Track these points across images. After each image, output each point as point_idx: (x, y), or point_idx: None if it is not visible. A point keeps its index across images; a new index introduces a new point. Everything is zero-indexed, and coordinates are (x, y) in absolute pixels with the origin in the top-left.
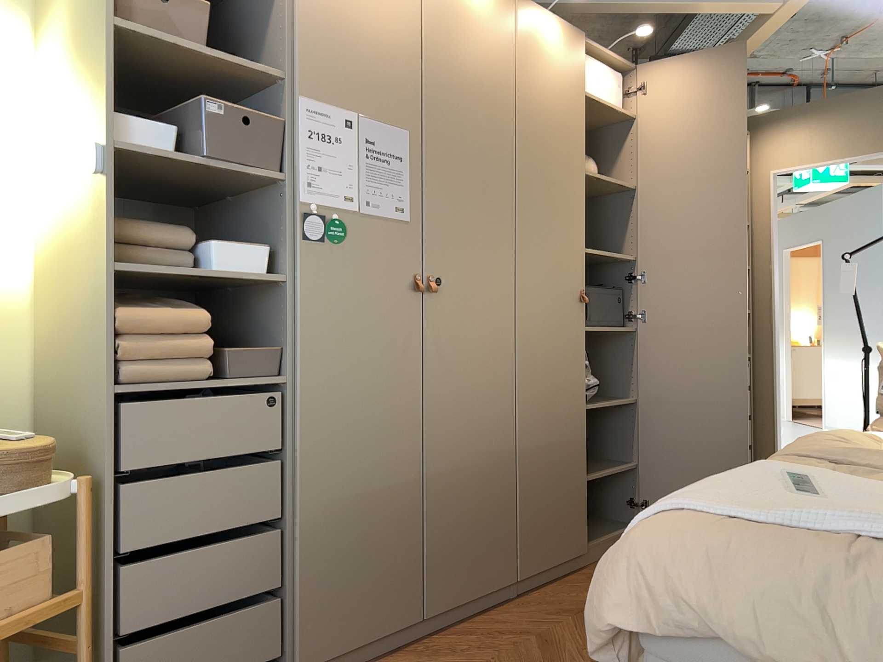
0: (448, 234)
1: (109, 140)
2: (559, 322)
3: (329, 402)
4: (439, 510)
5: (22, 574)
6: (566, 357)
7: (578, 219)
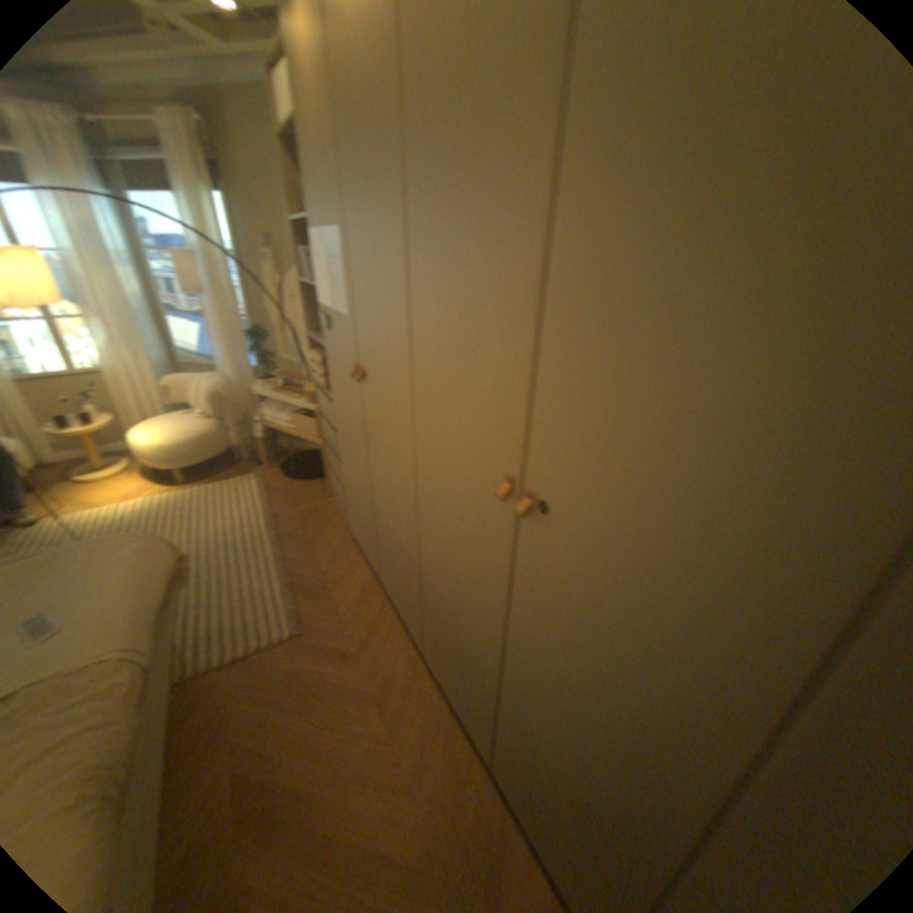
0: (362, 332)
1: (295, 279)
2: (456, 490)
3: (339, 426)
4: (378, 536)
5: (308, 426)
6: (465, 545)
7: (502, 322)
